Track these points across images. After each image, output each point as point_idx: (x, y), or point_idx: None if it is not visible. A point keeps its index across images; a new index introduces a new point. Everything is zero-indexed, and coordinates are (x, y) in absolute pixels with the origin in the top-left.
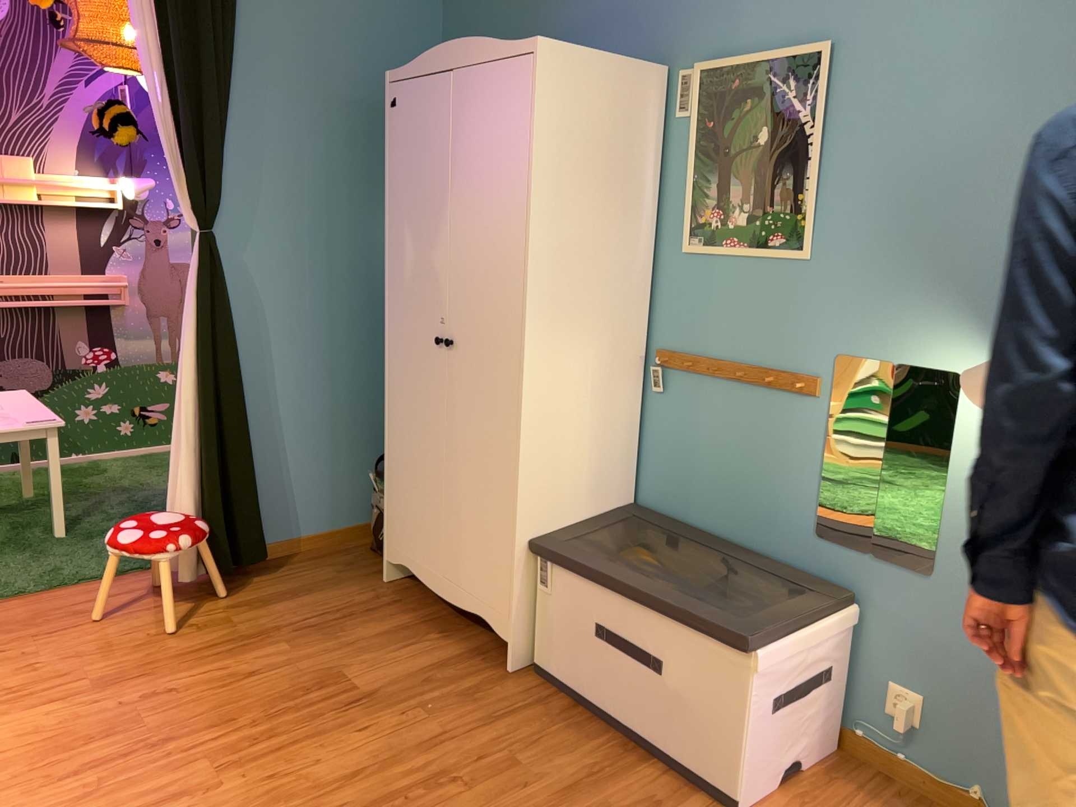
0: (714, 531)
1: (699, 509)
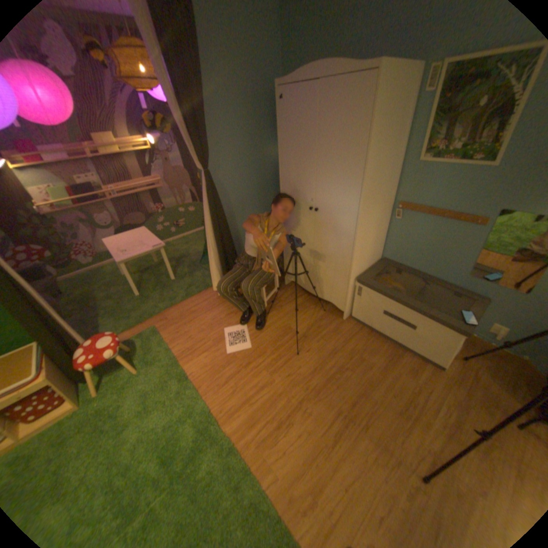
0: (418, 270)
1: (411, 262)
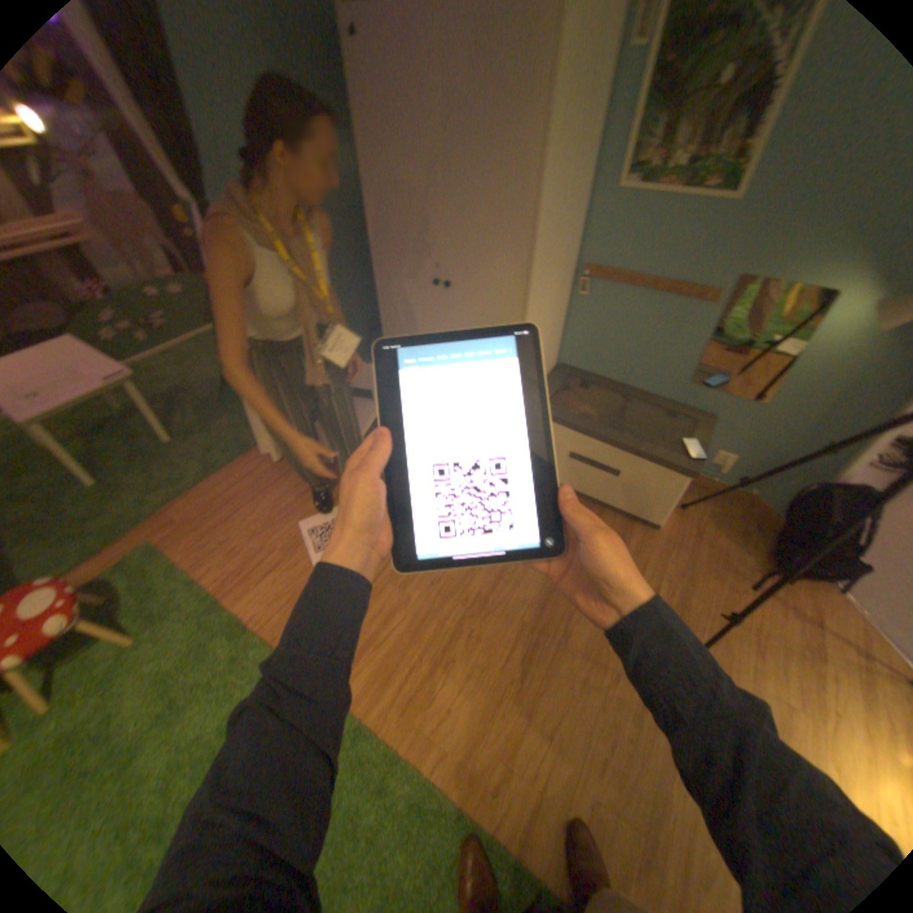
0: (615, 381)
1: (604, 368)
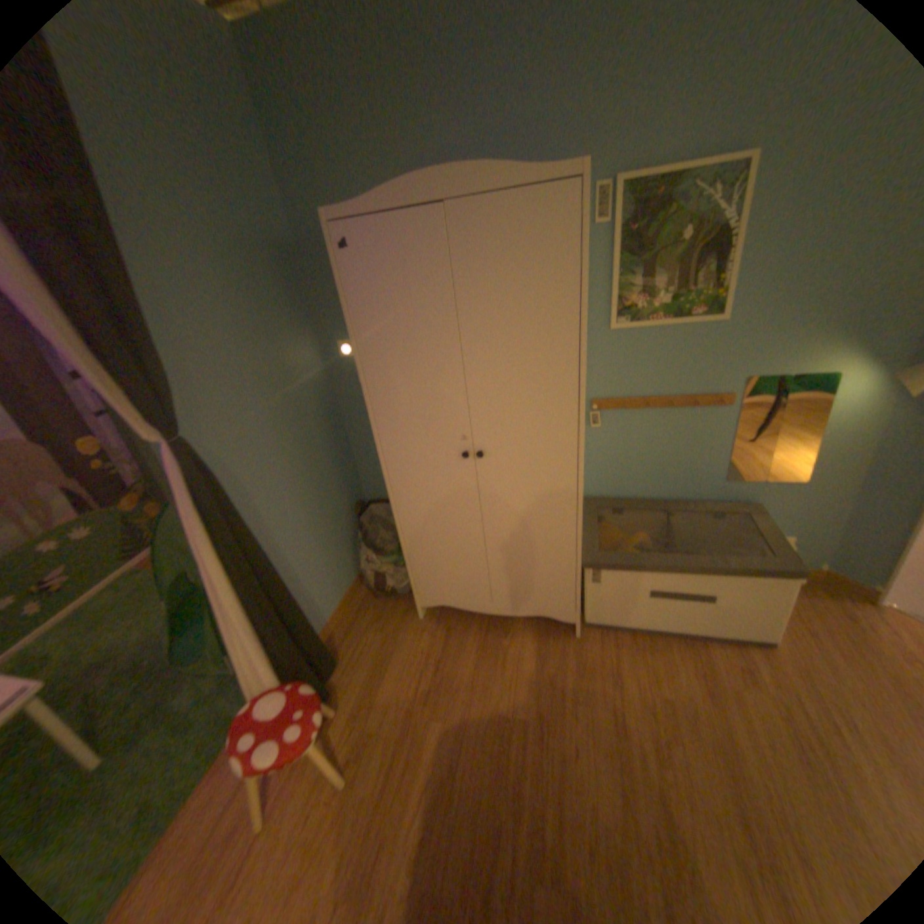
0: (646, 496)
1: (632, 486)
